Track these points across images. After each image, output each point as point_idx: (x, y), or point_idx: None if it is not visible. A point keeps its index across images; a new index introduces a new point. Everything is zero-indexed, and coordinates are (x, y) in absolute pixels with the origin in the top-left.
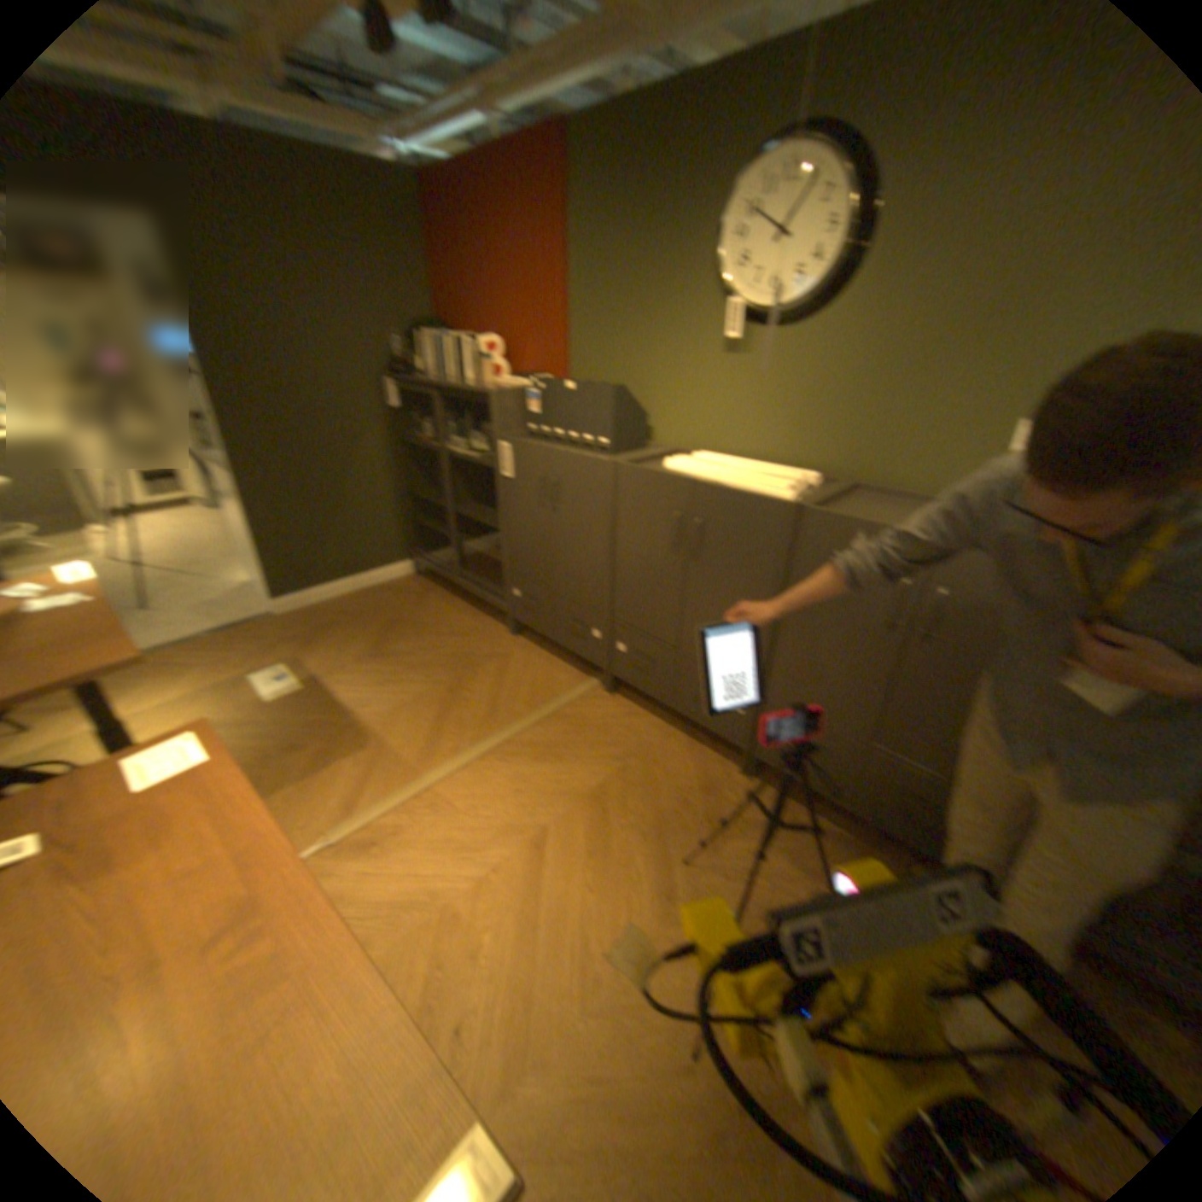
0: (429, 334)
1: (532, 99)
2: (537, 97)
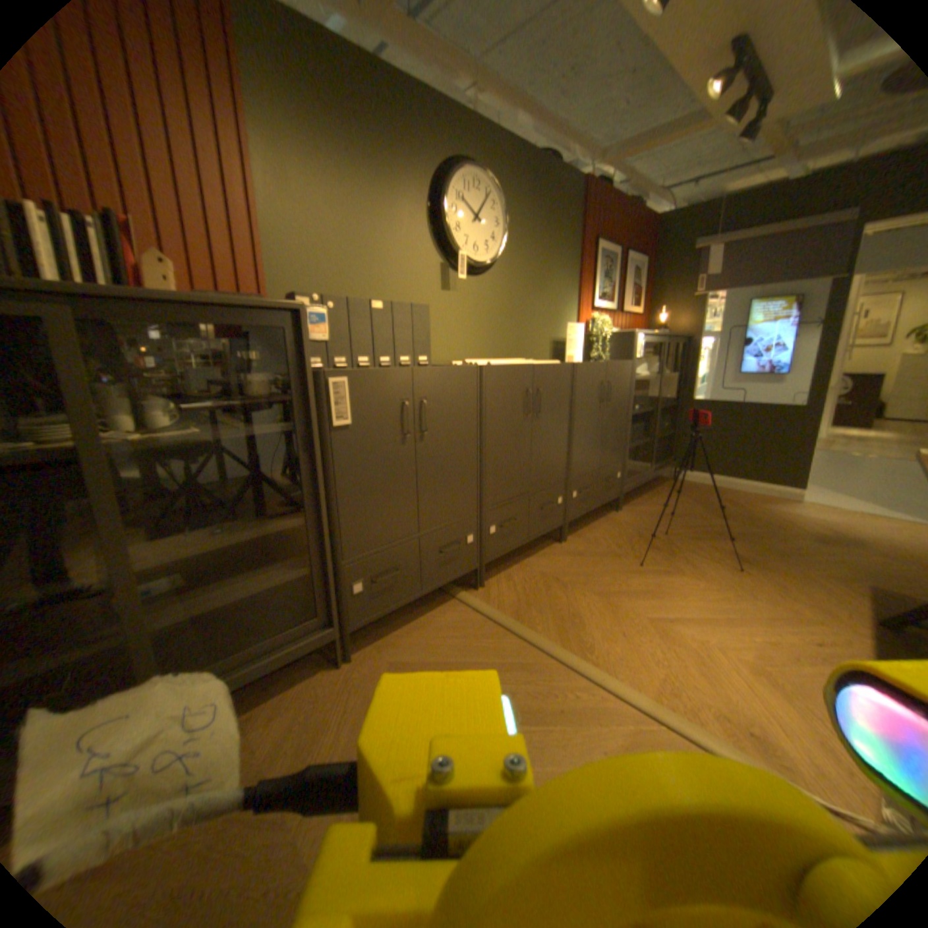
0: None
1: None
2: None
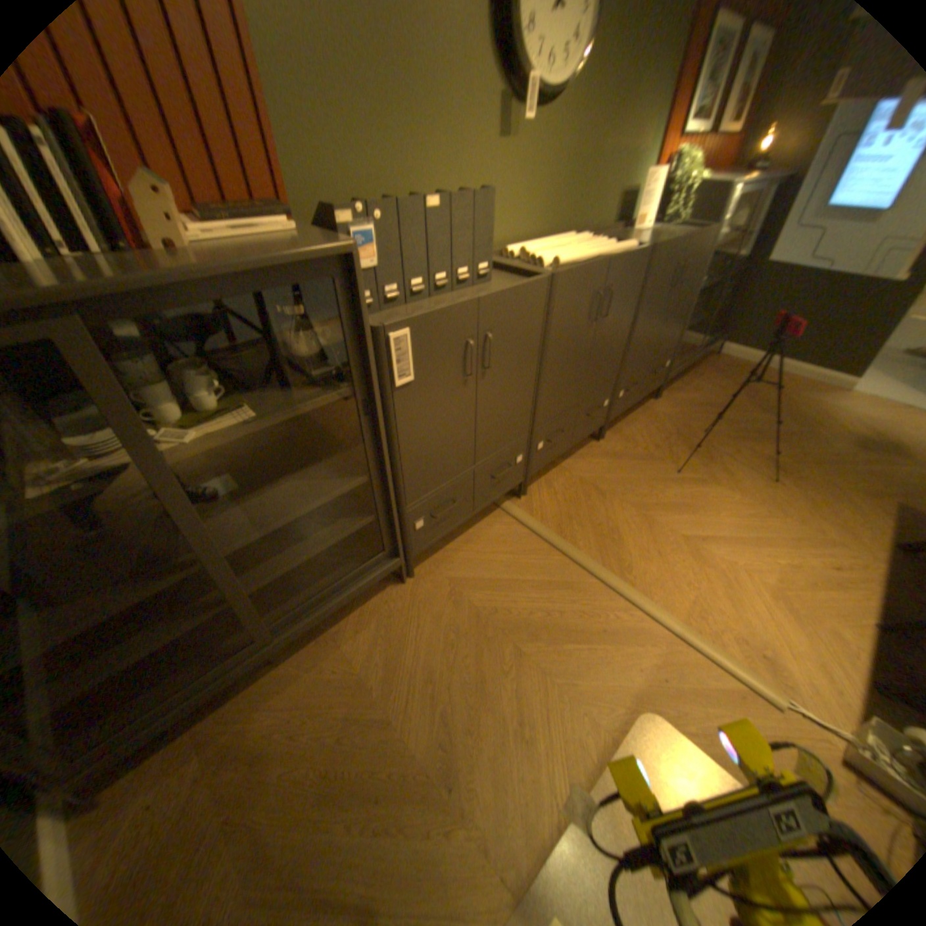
0: None
1: None
2: None
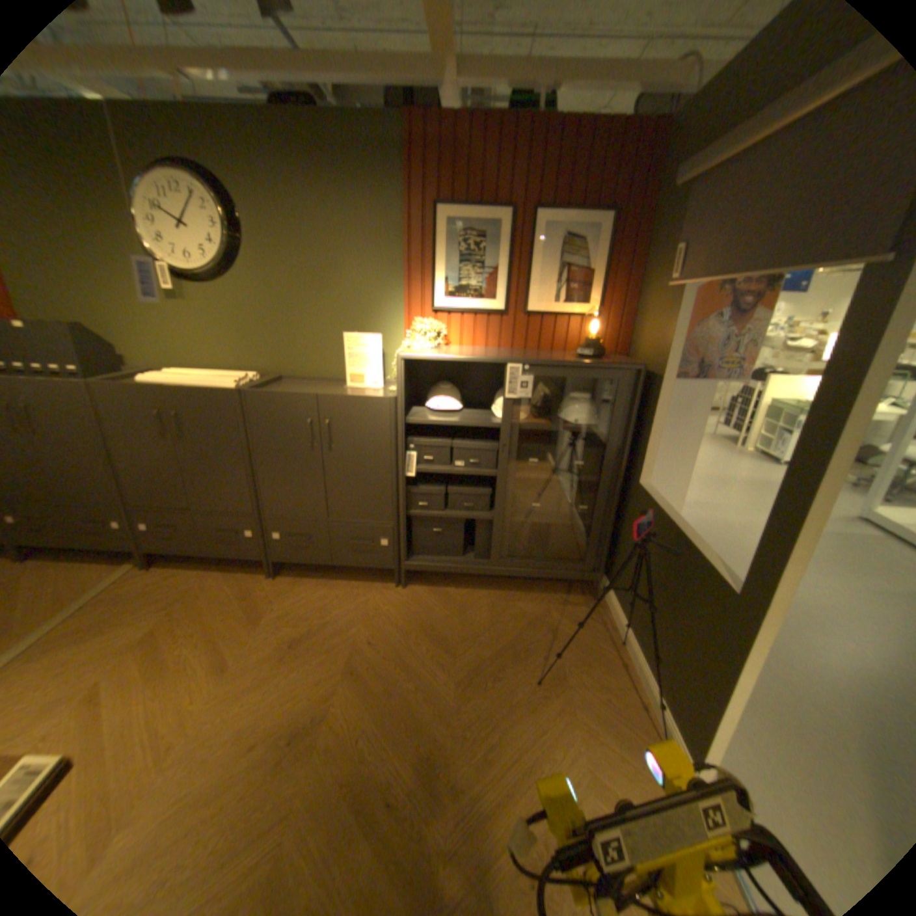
0: None
1: None
2: None
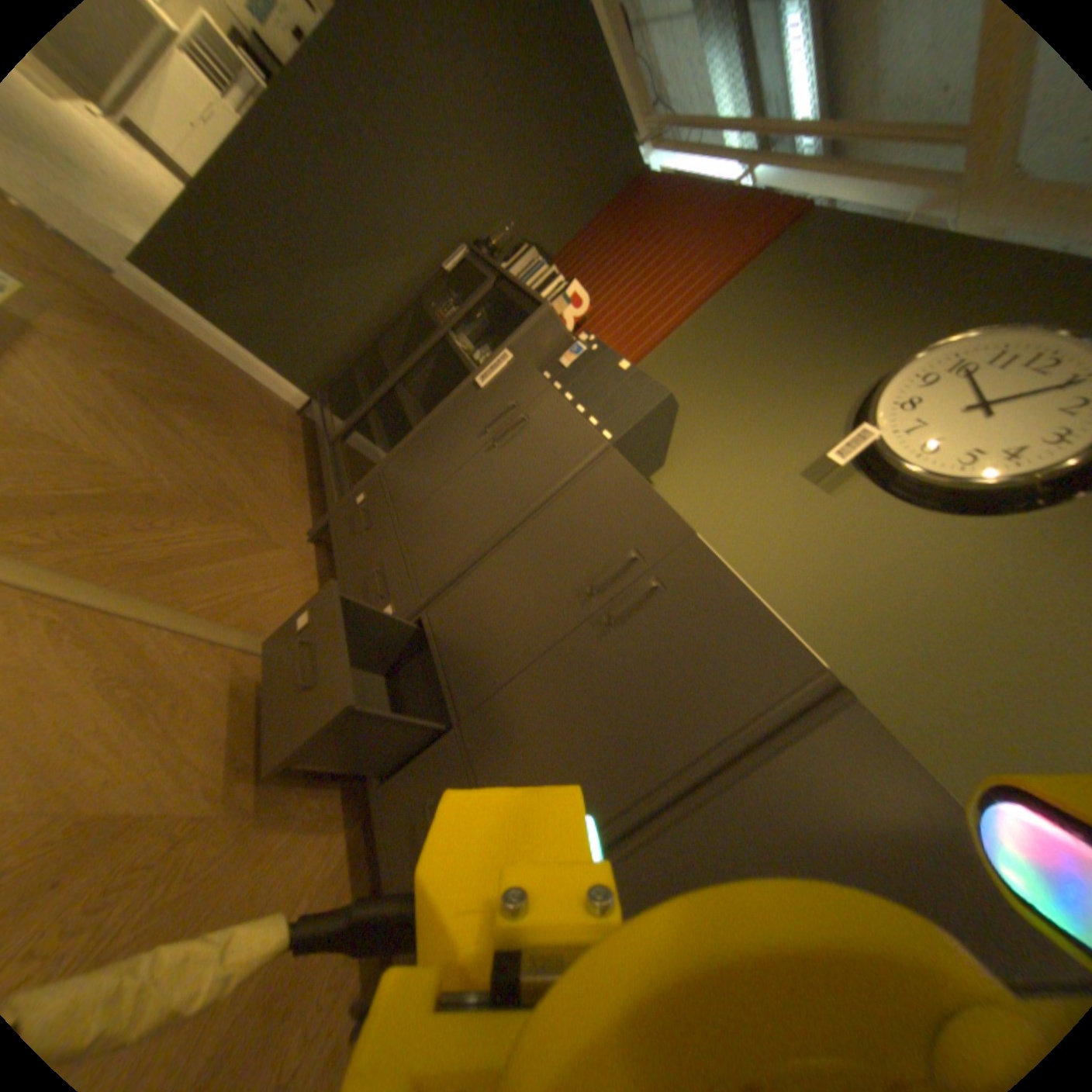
0: (537, 259)
1: (792, 190)
2: (798, 190)
